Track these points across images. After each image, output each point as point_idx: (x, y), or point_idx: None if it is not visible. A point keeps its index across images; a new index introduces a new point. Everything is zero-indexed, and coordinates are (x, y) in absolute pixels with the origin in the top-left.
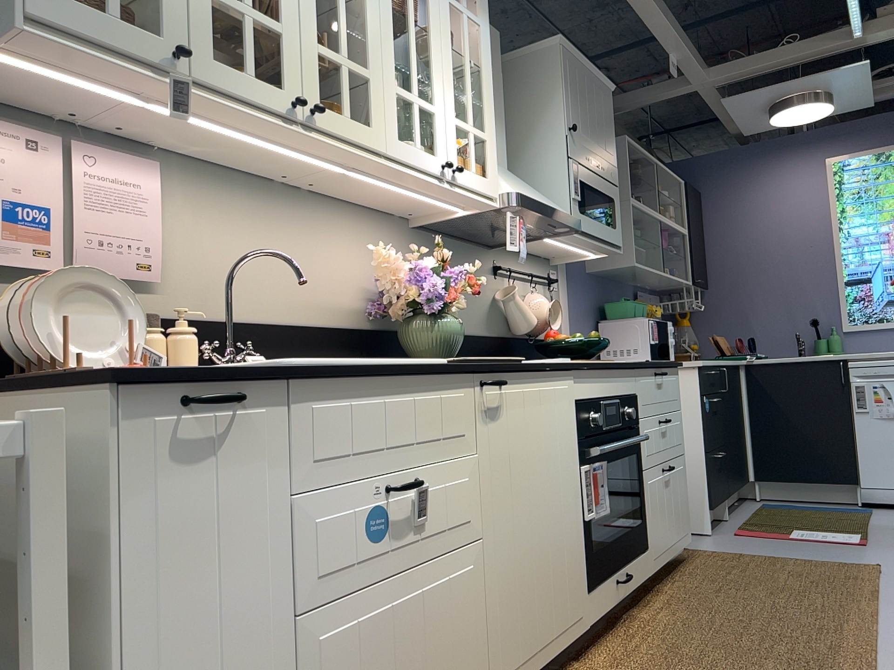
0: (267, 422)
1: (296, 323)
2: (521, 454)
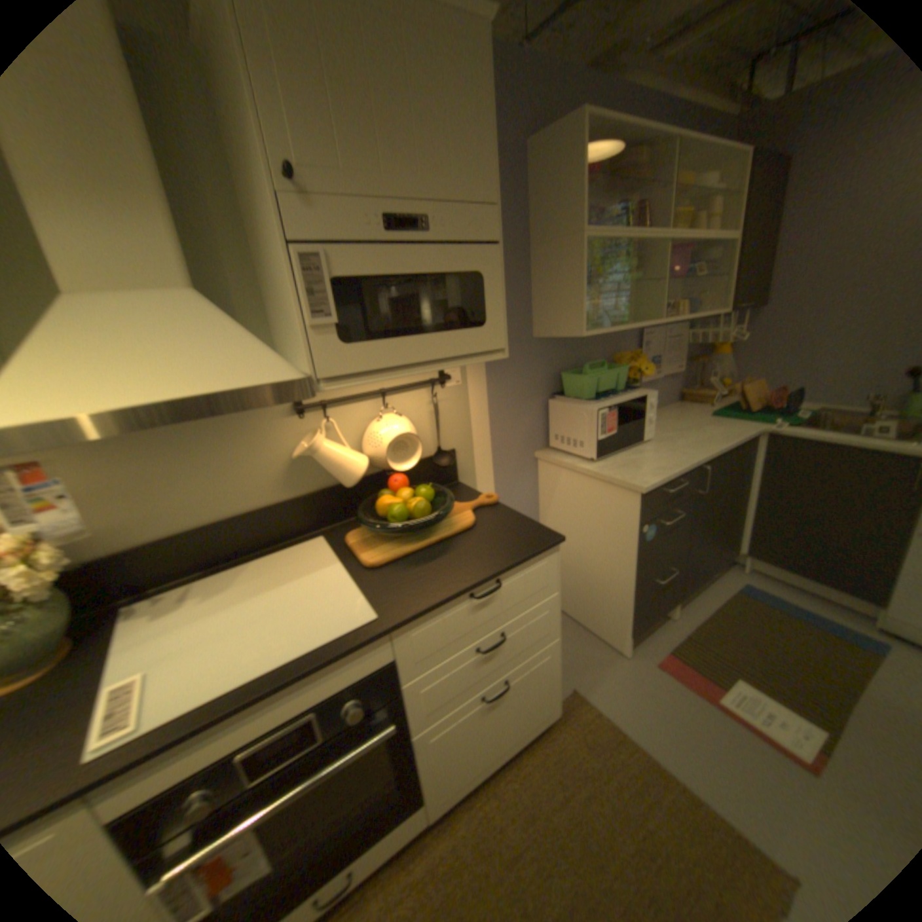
0: None
1: None
2: None
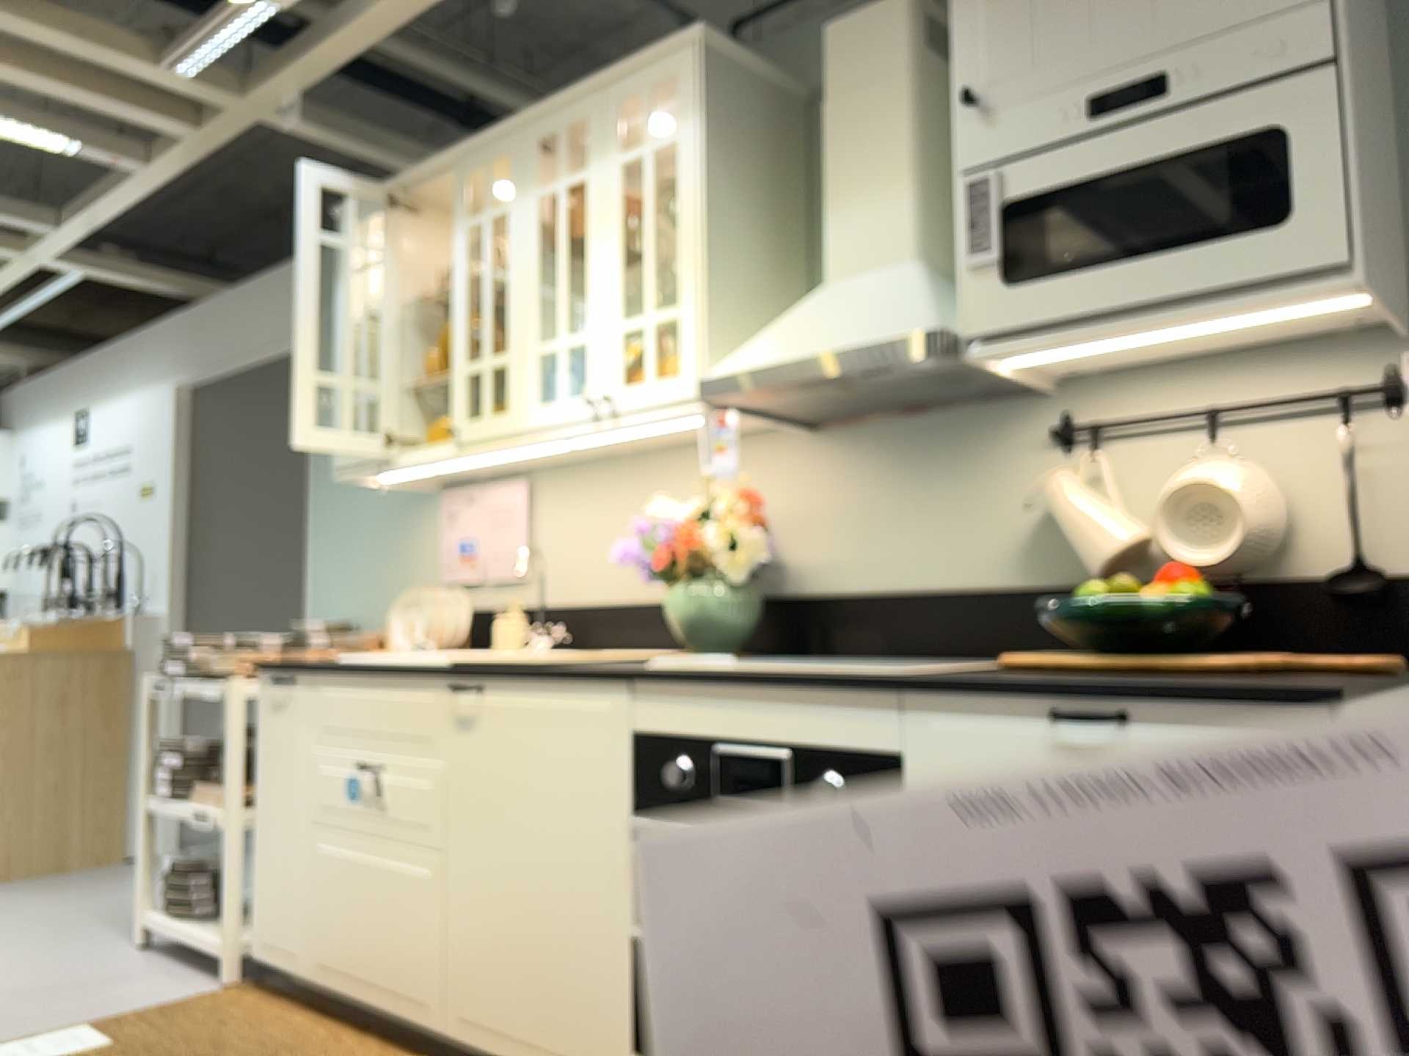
0: (304, 698)
1: (635, 600)
2: (501, 781)
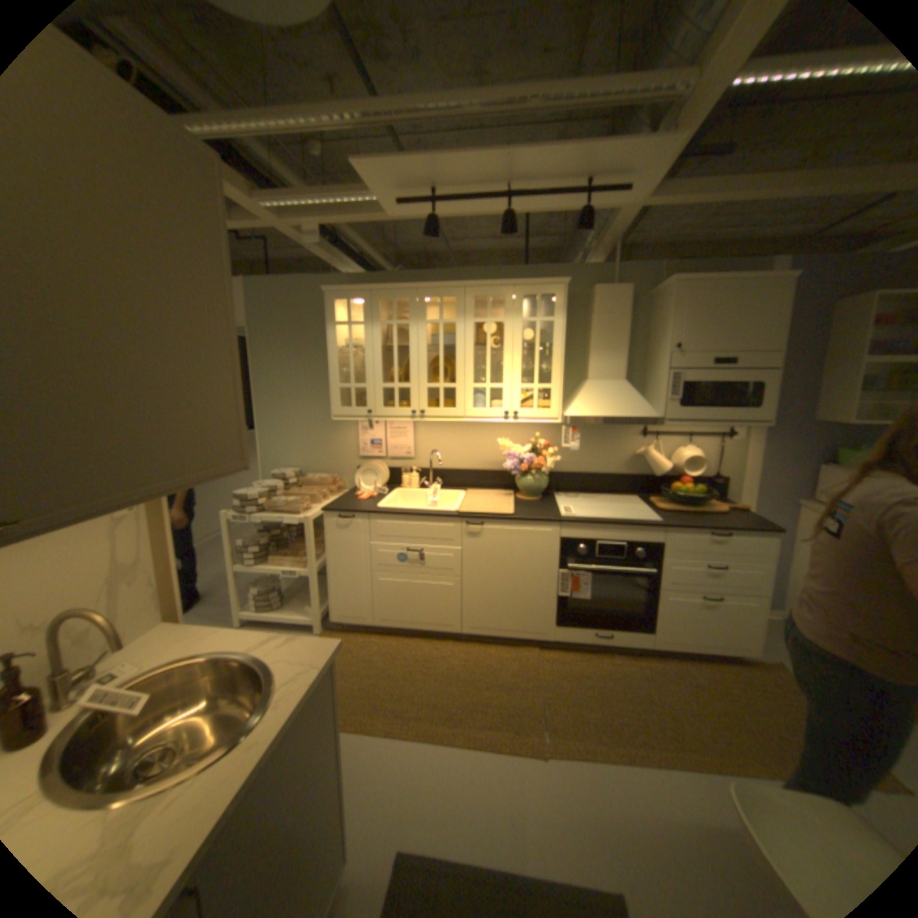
0: (365, 524)
1: (473, 469)
2: (496, 554)
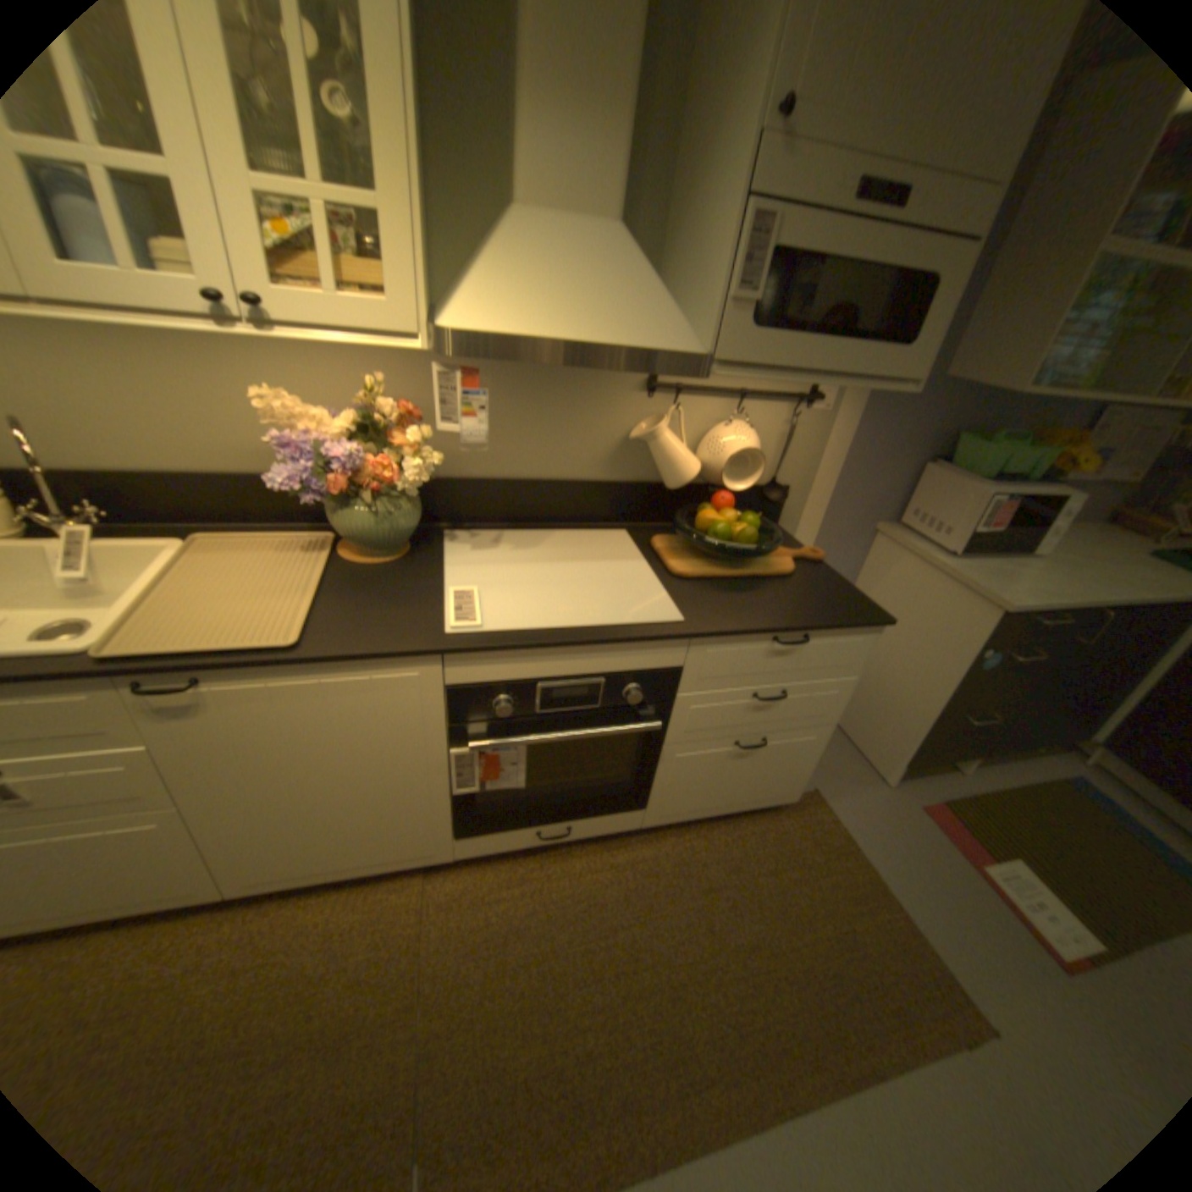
0: None
1: (207, 471)
2: (266, 744)
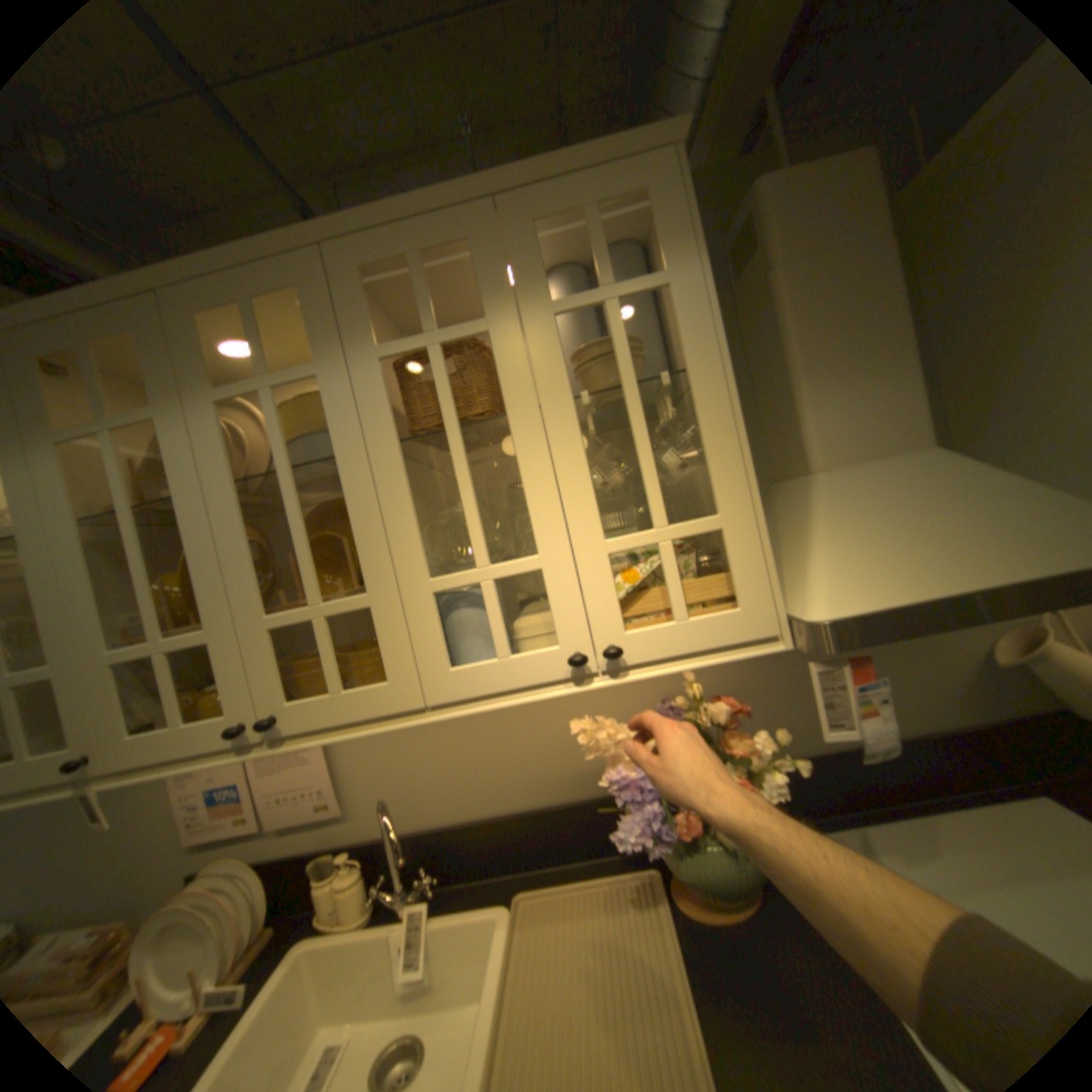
0: None
1: (517, 810)
2: None
